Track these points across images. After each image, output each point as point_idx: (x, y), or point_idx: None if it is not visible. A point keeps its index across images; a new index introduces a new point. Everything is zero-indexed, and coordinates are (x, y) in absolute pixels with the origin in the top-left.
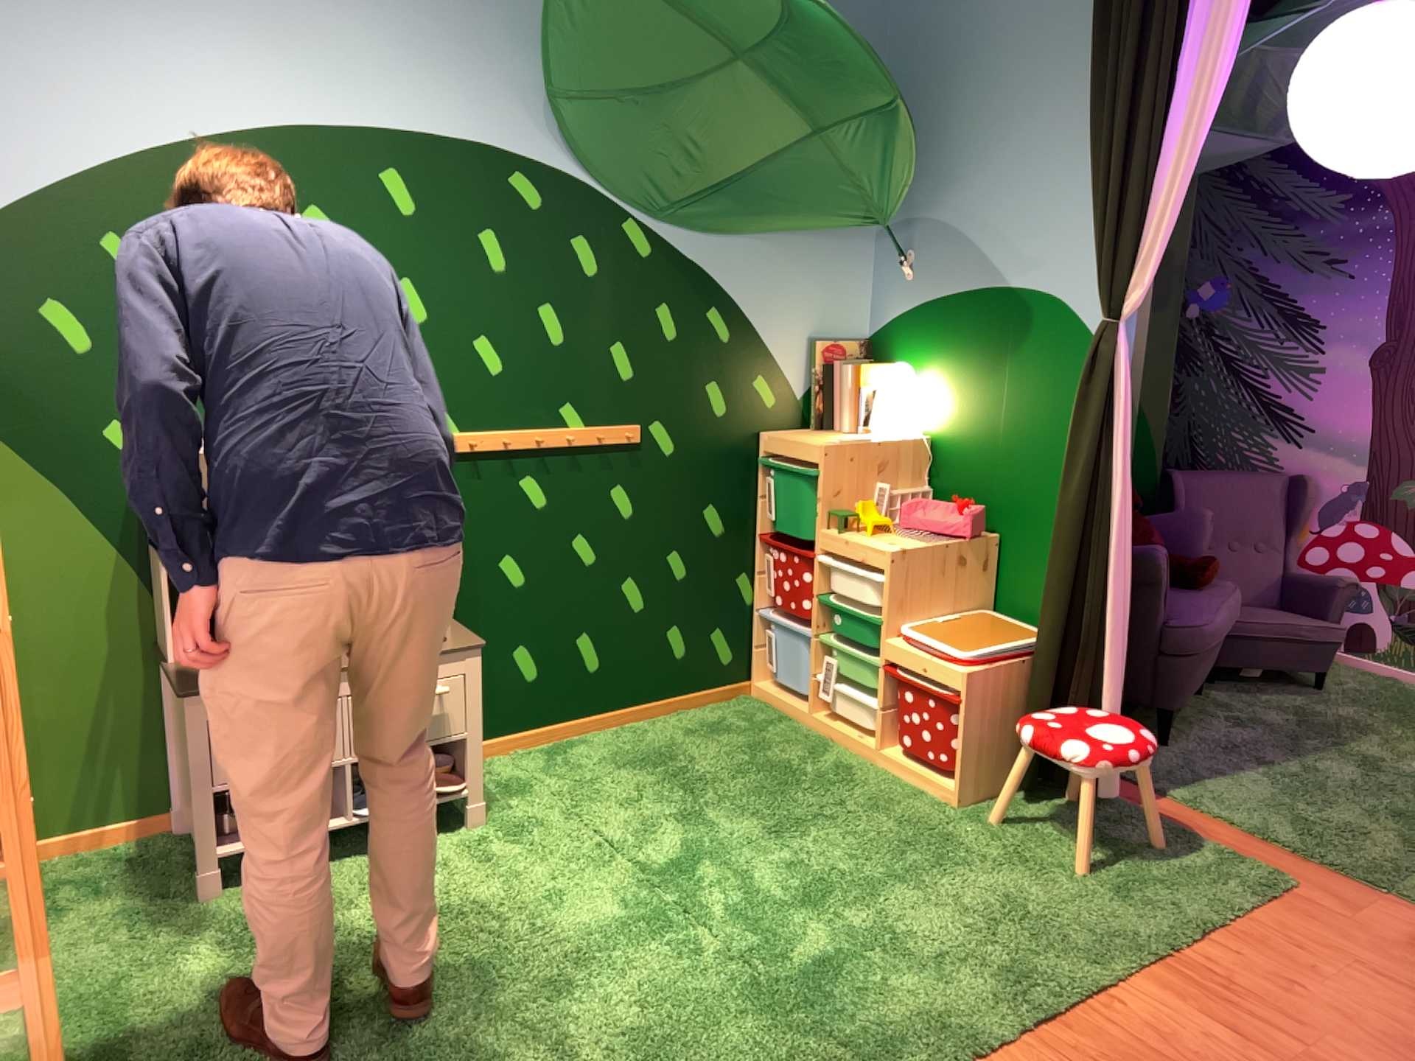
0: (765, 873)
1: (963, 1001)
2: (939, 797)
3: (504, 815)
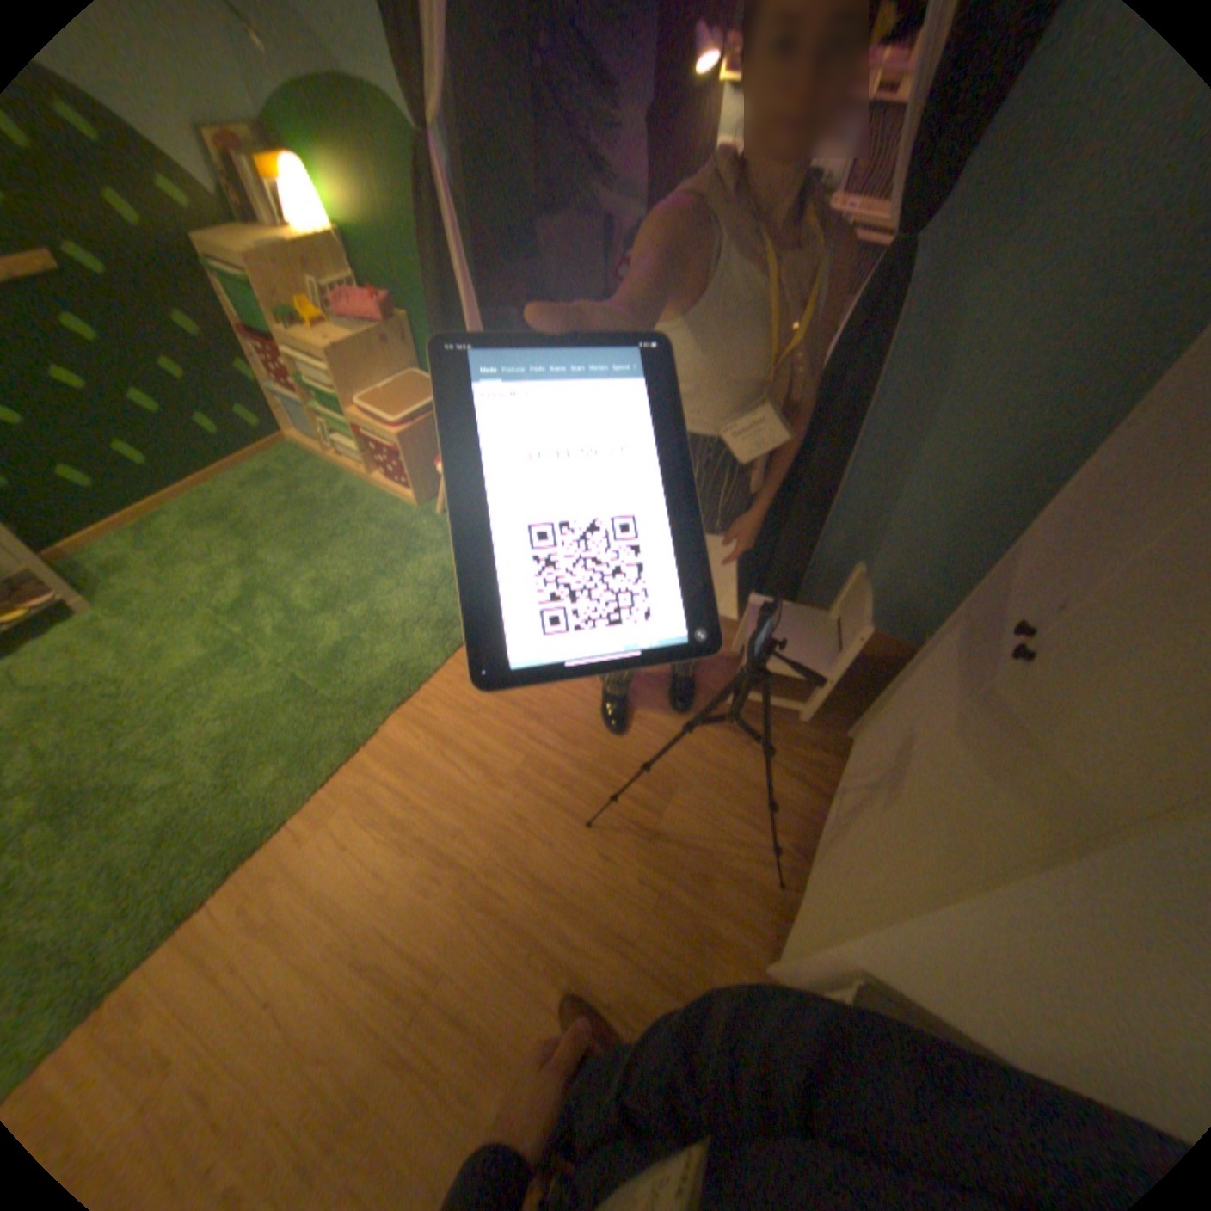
0: (297, 594)
1: (413, 652)
2: (406, 505)
3: (107, 595)
